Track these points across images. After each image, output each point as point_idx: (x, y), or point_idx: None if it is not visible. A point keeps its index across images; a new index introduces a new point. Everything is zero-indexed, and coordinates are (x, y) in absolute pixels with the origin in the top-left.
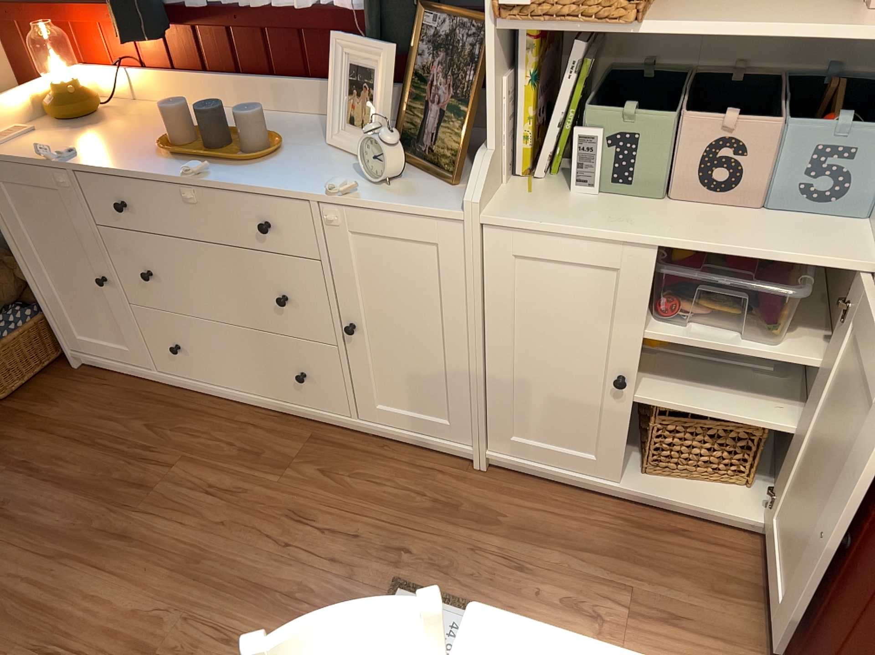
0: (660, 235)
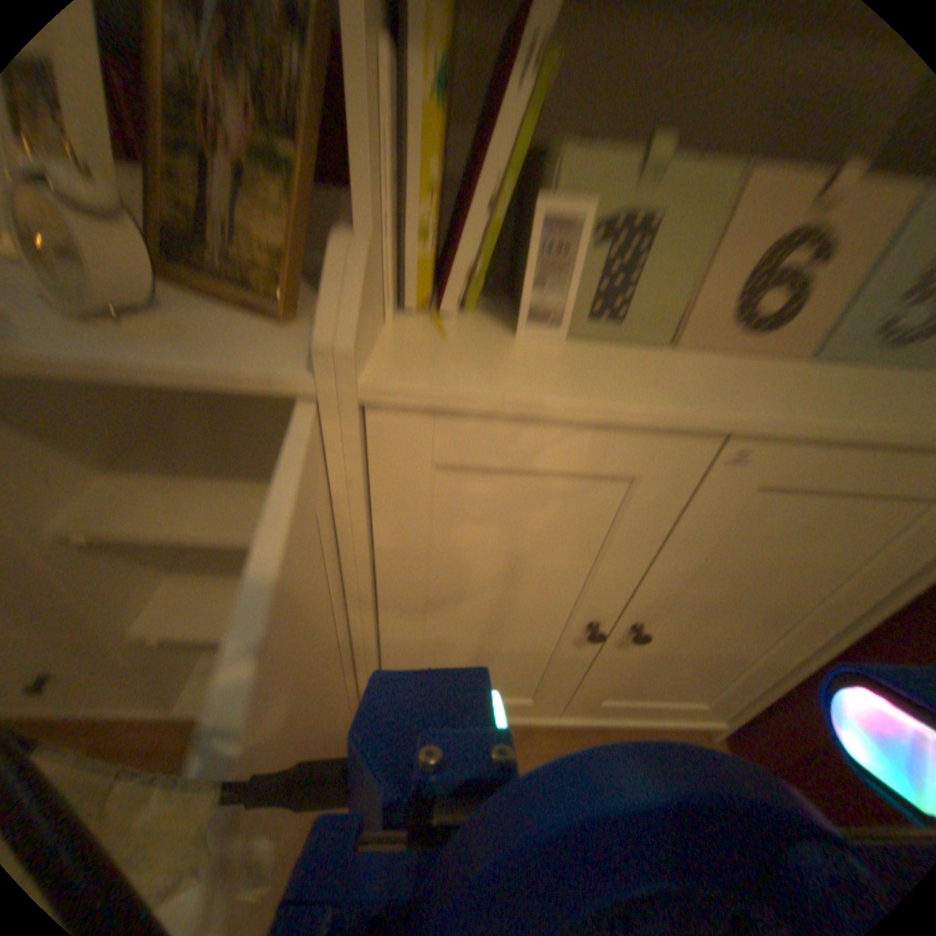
0: (746, 407)
